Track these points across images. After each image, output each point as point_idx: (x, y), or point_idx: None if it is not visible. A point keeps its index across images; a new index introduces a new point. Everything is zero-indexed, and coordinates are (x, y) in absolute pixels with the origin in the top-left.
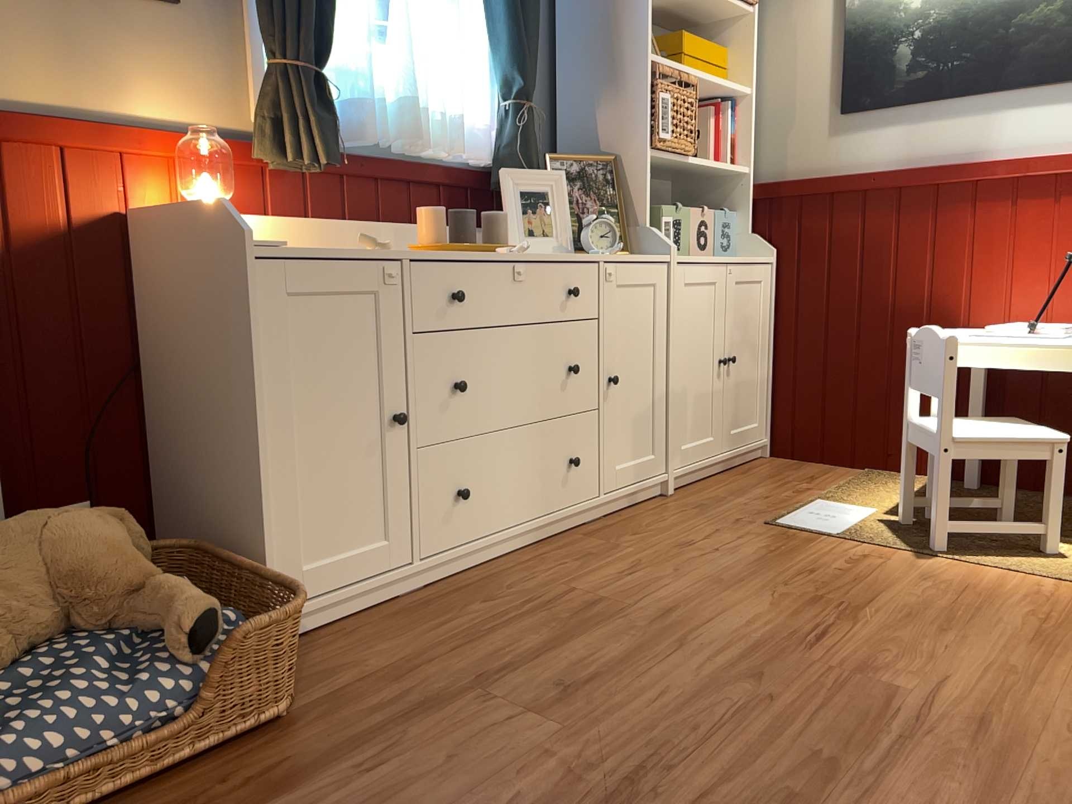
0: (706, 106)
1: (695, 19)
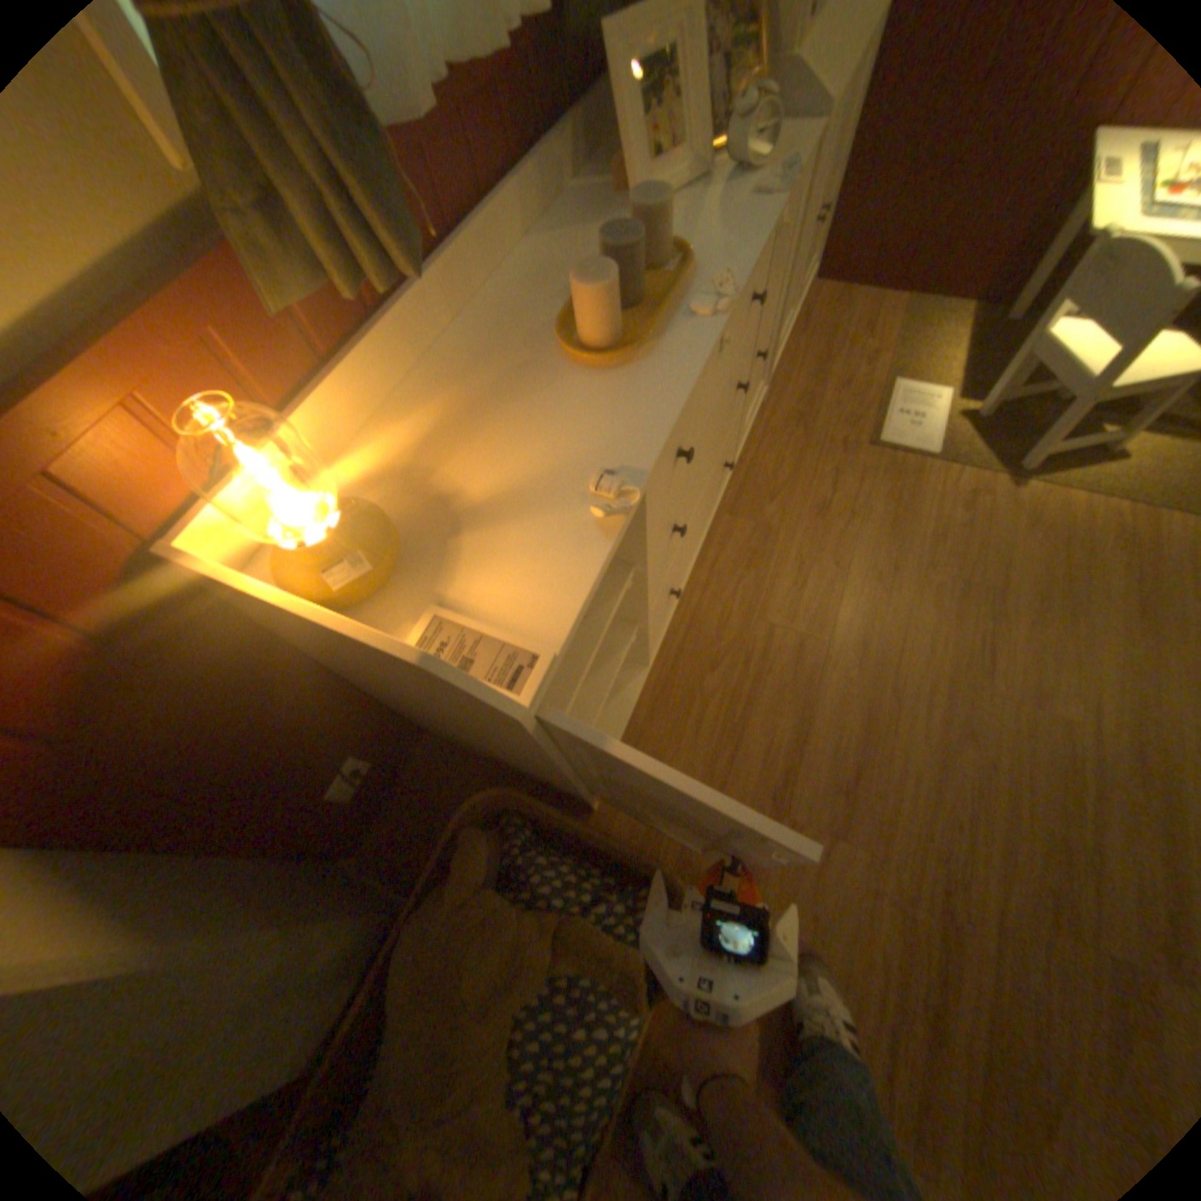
0: None
1: None
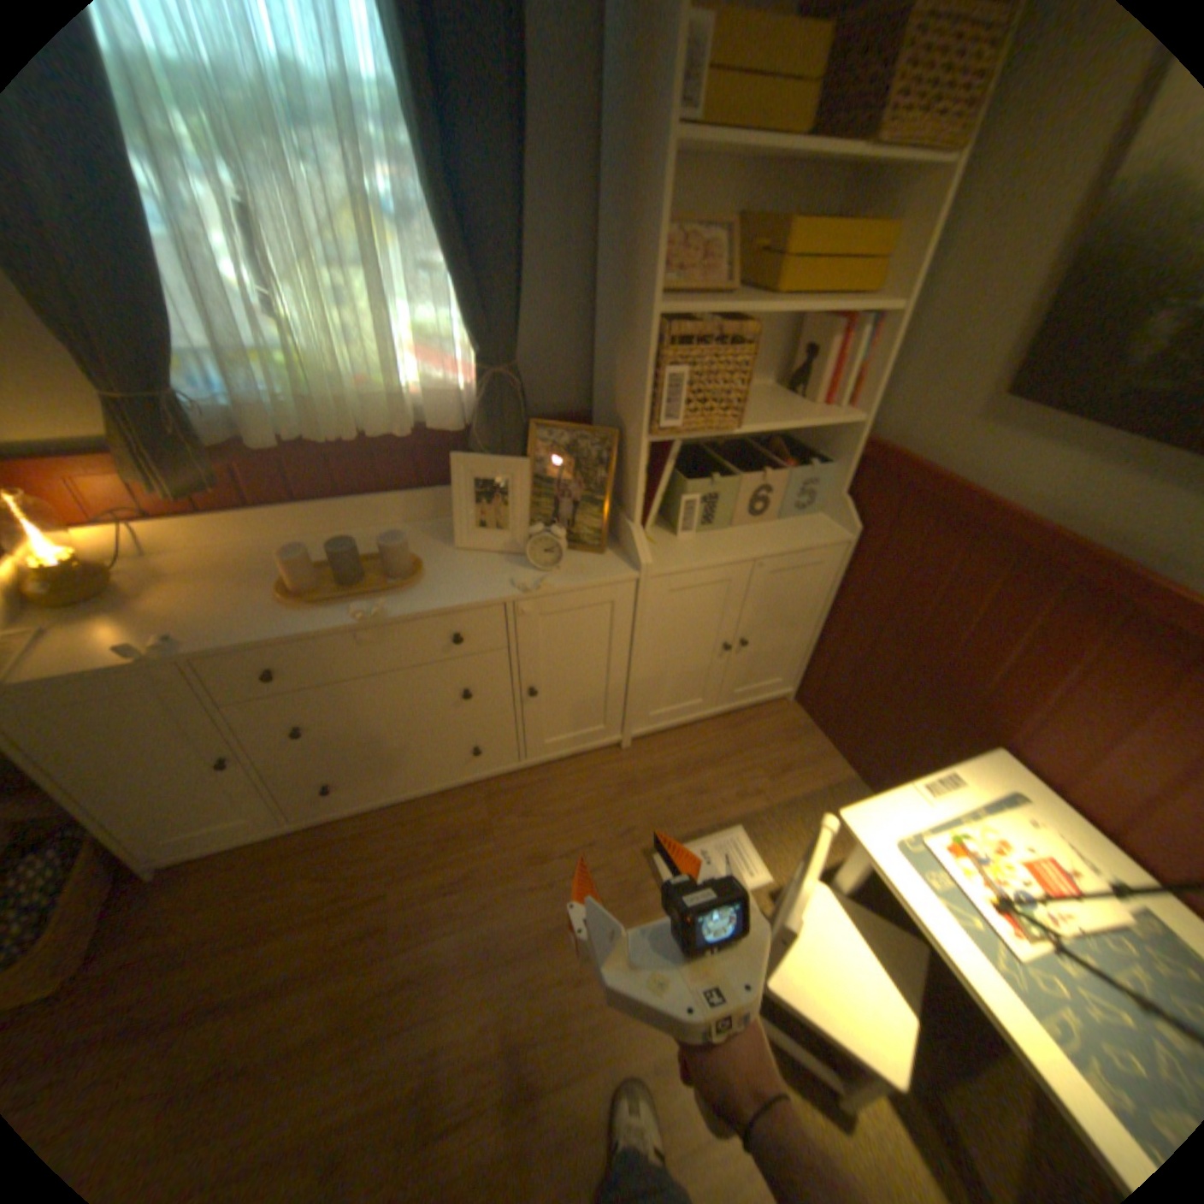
0: (841, 313)
1: (864, 163)
